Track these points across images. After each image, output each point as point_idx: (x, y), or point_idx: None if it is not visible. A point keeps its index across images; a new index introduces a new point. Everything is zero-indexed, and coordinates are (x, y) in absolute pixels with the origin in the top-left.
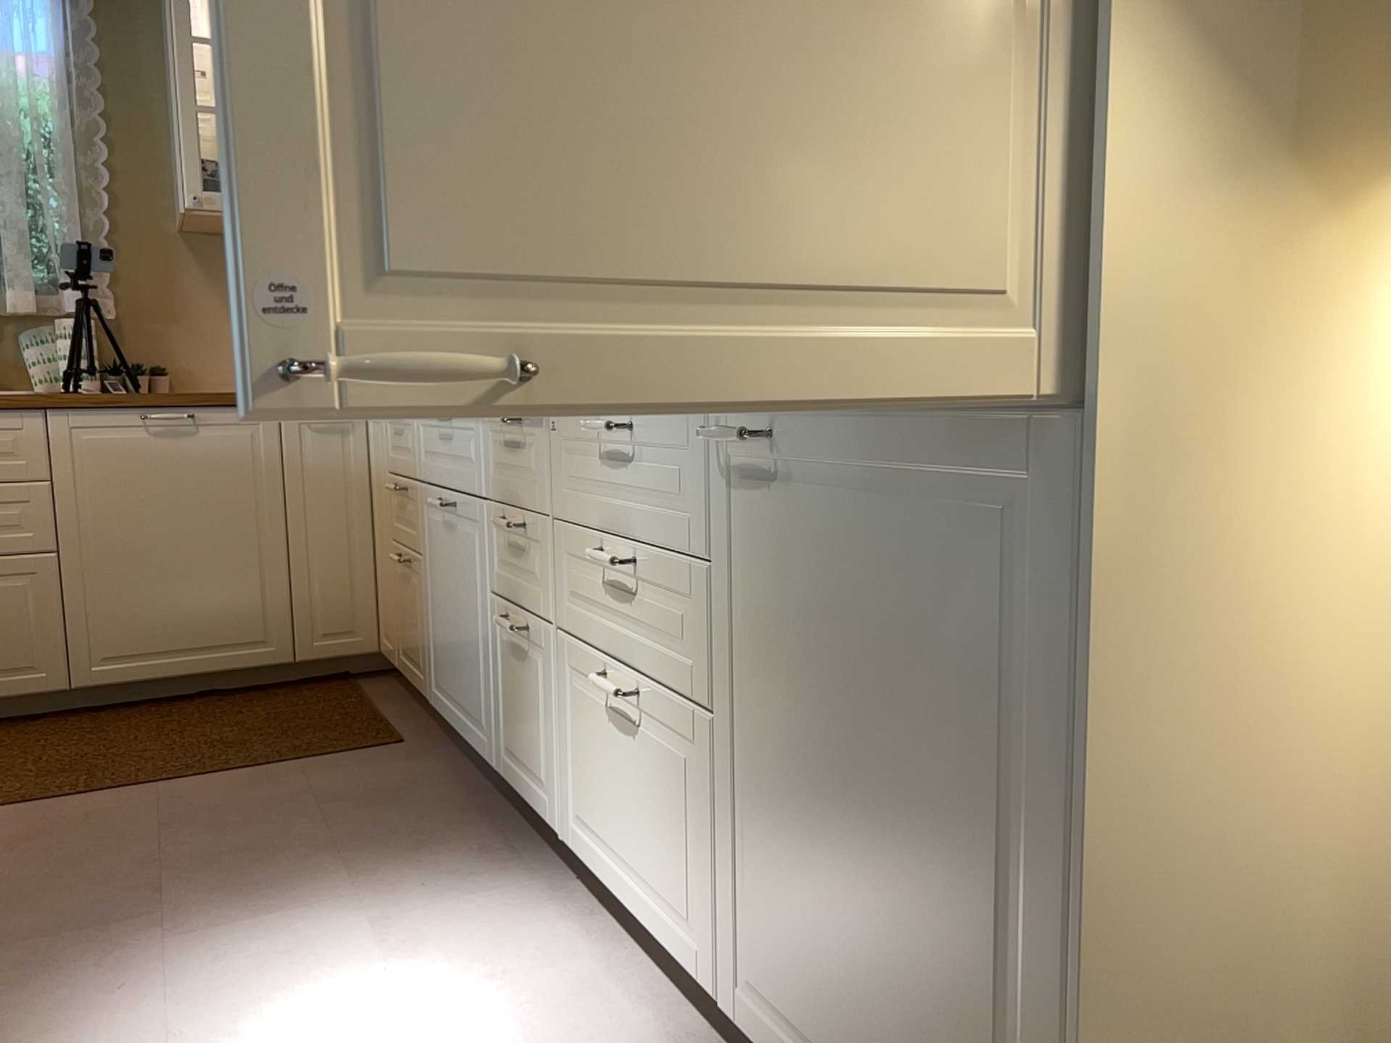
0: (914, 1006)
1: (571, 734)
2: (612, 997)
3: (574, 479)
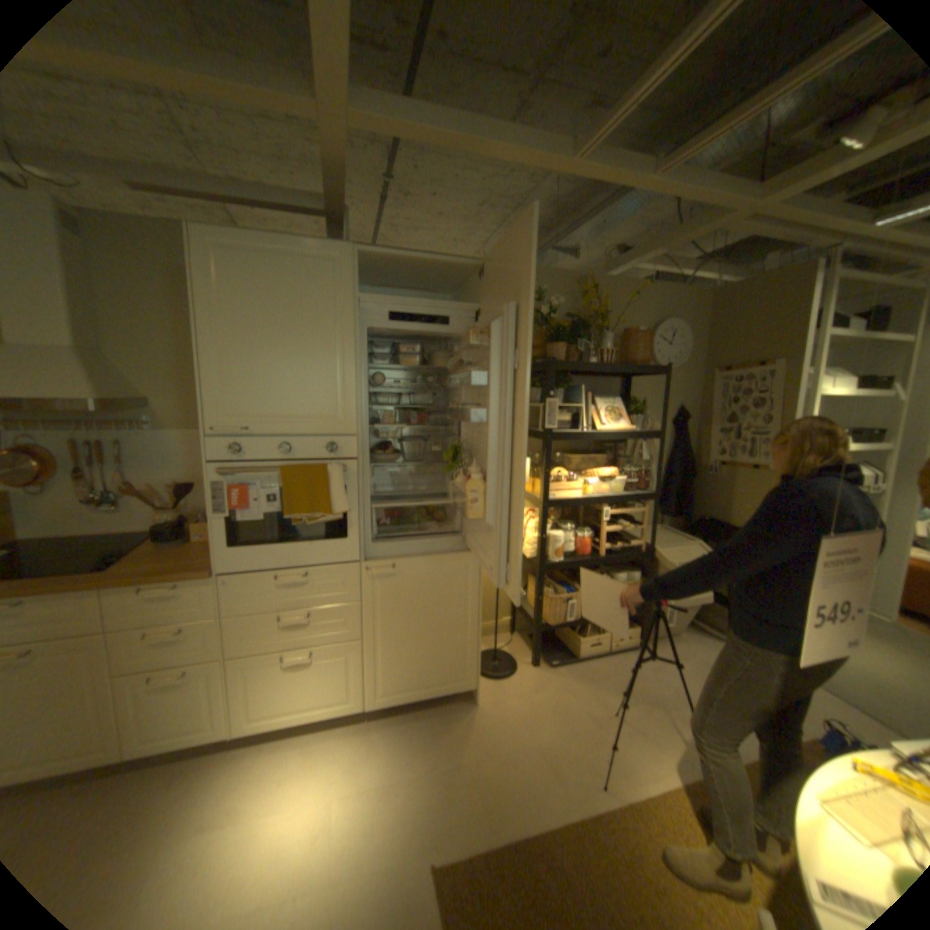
0: (437, 659)
1: (237, 694)
2: (306, 751)
3: (243, 600)
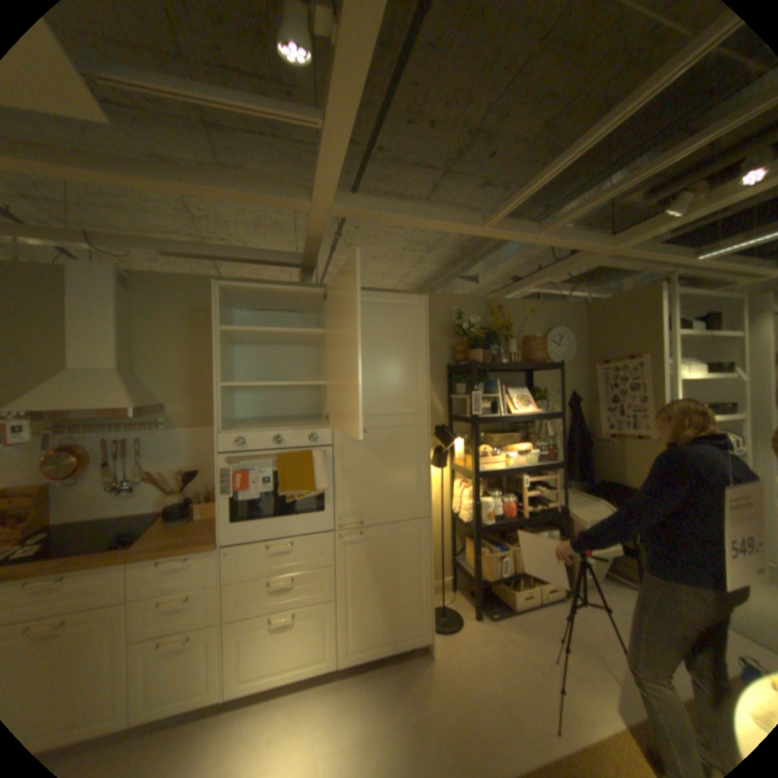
0: (398, 616)
1: (232, 655)
2: (289, 710)
3: (240, 568)
